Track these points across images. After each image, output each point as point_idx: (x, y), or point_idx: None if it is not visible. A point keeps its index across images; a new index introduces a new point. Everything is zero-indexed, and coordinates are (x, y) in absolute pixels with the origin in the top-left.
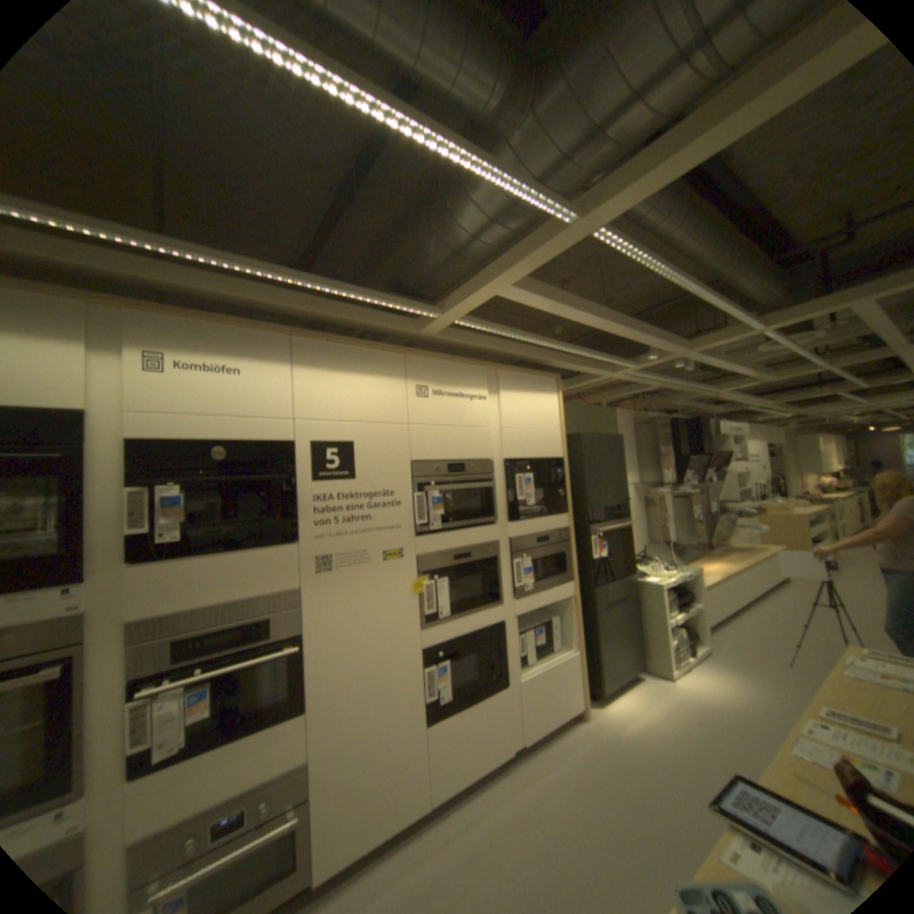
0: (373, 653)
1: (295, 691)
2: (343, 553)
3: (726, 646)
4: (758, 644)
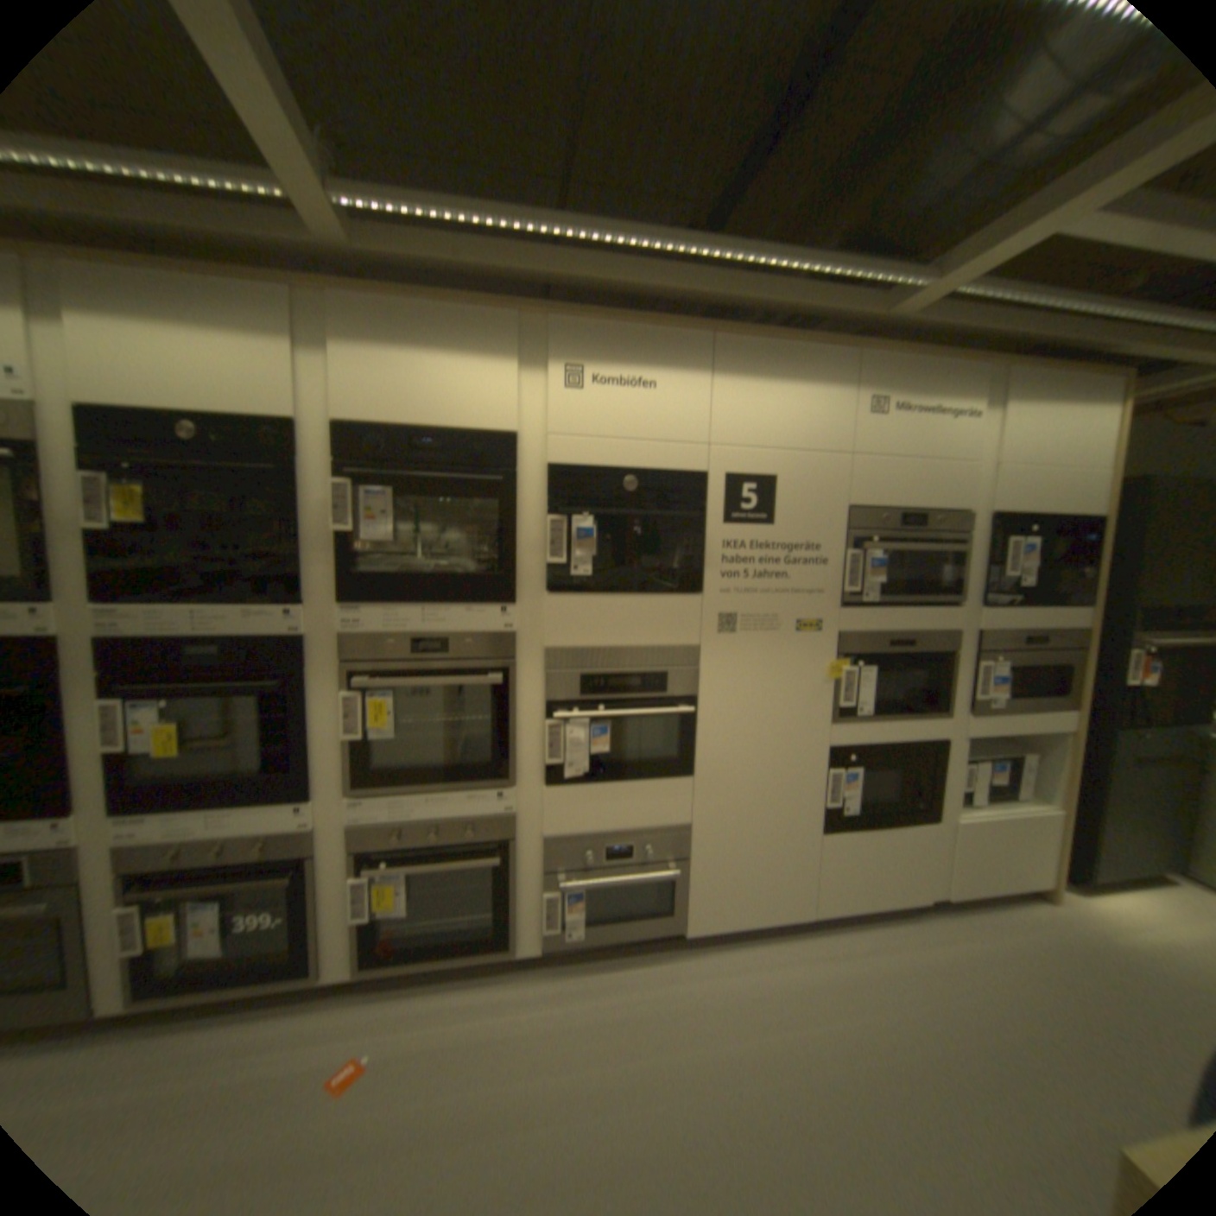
0: (772, 735)
1: (686, 751)
2: (750, 613)
3: None
4: None
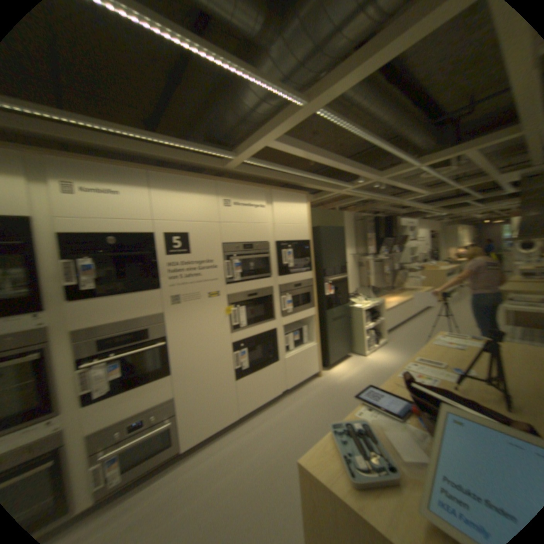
0: (204, 345)
1: (162, 364)
2: (184, 294)
3: (394, 338)
4: (410, 336)
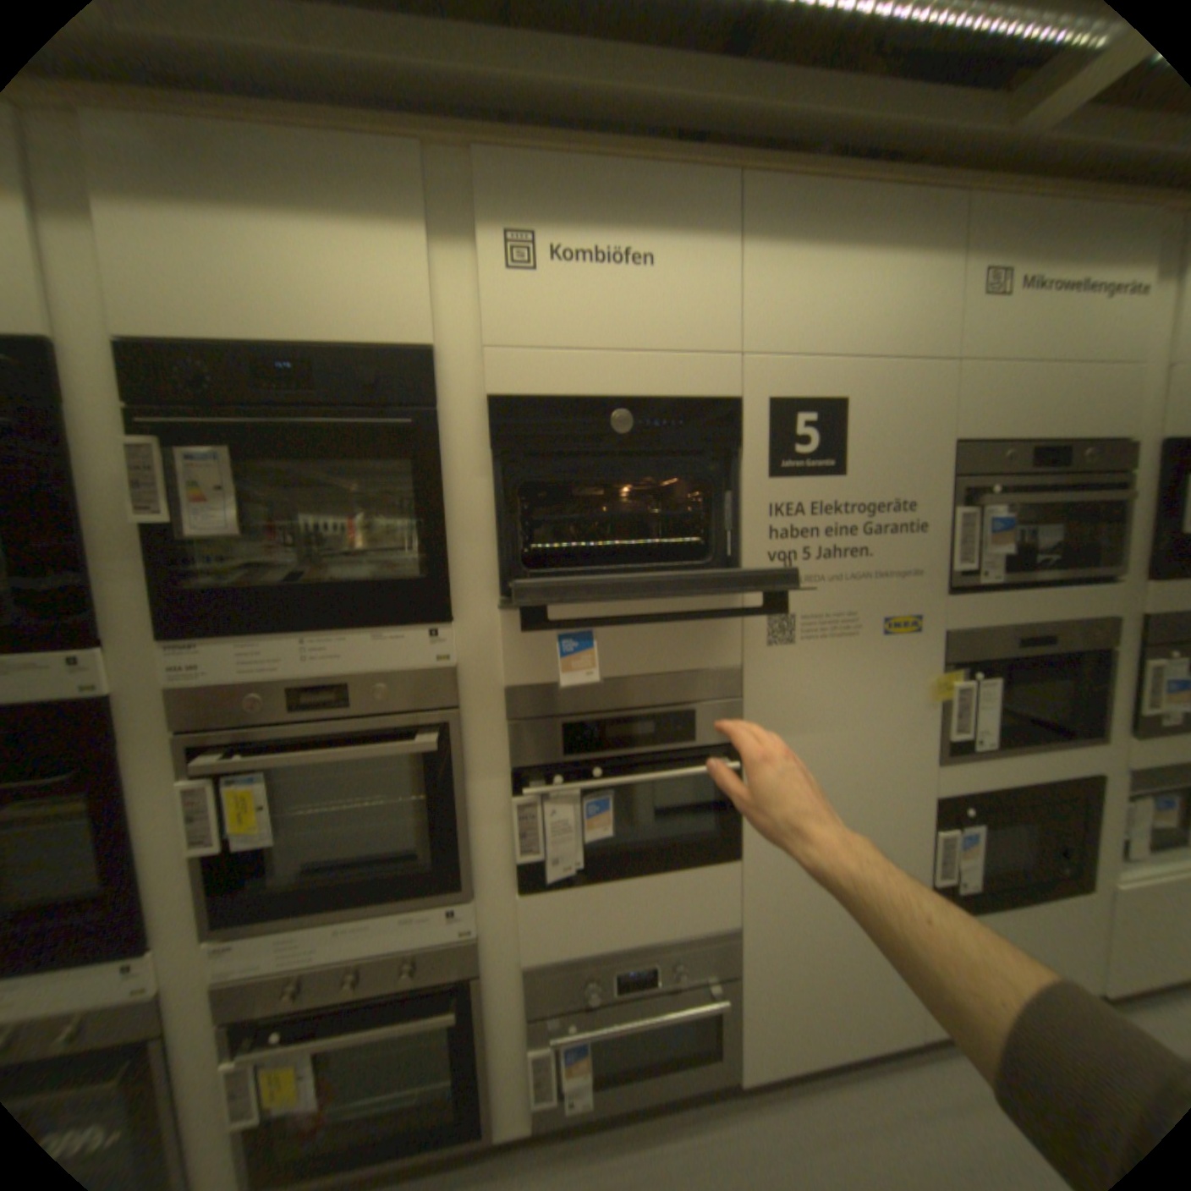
0: (855, 790)
1: (729, 825)
2: (815, 613)
3: None
4: None
